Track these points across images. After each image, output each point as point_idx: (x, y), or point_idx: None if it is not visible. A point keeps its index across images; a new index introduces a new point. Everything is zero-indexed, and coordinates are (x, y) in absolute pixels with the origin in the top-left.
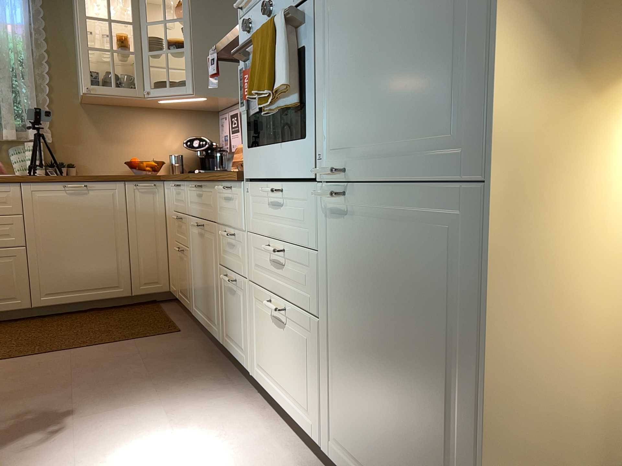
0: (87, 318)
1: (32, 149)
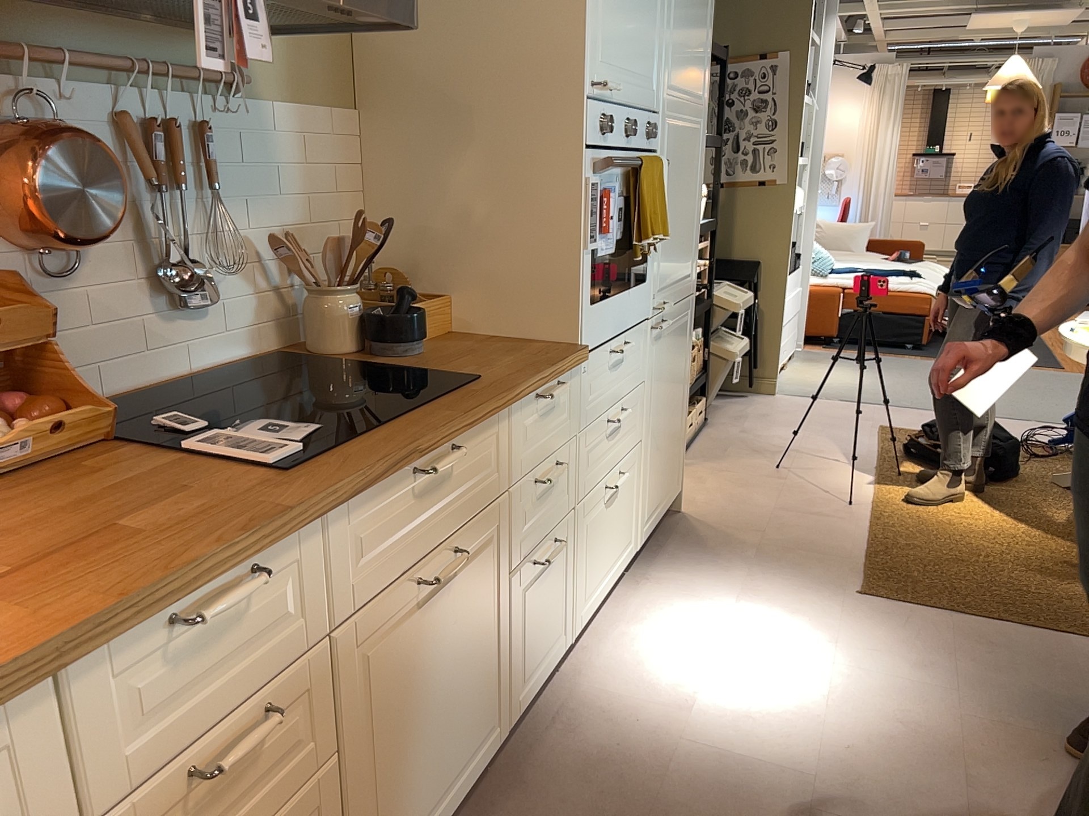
0: None
1: None
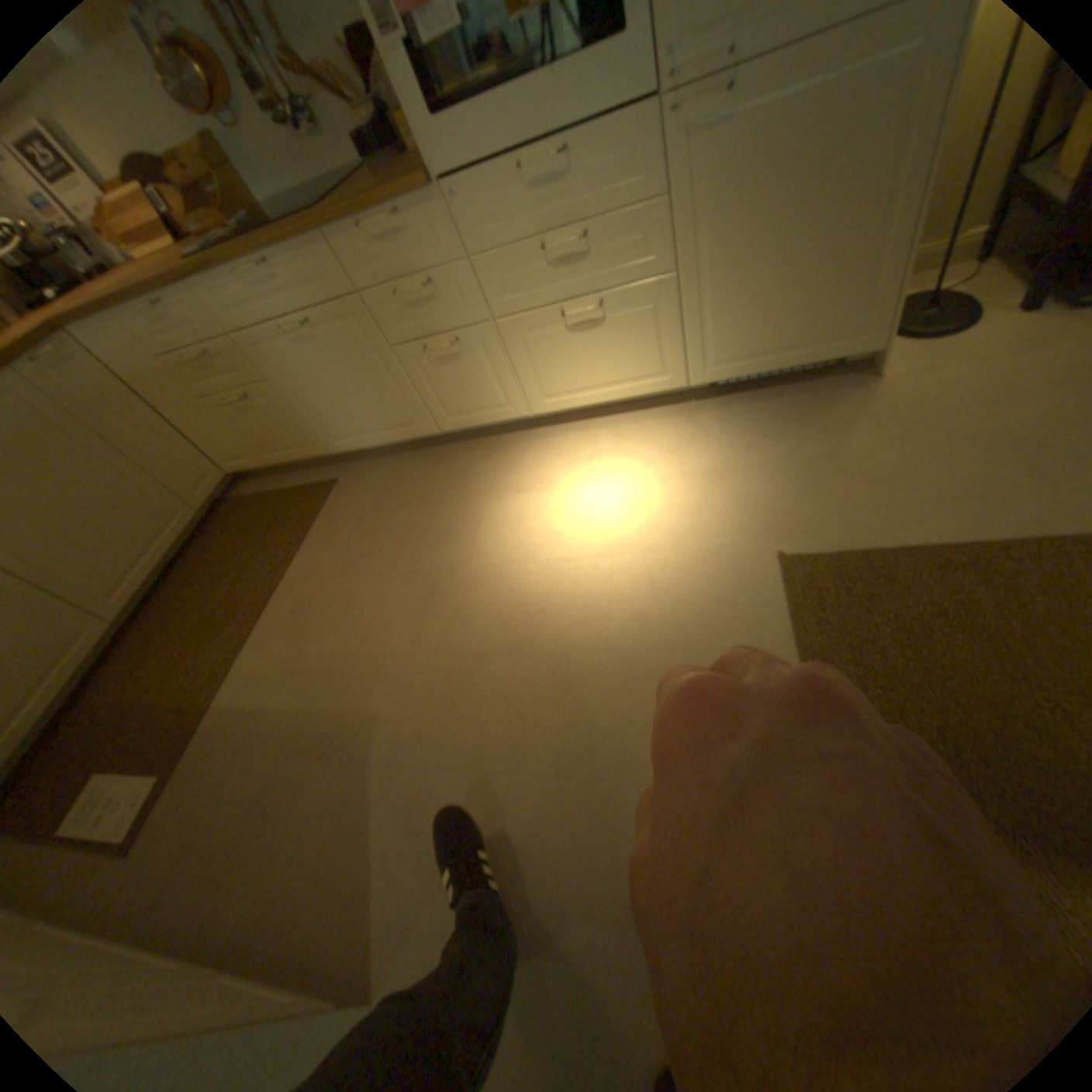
0: (195, 571)
1: None
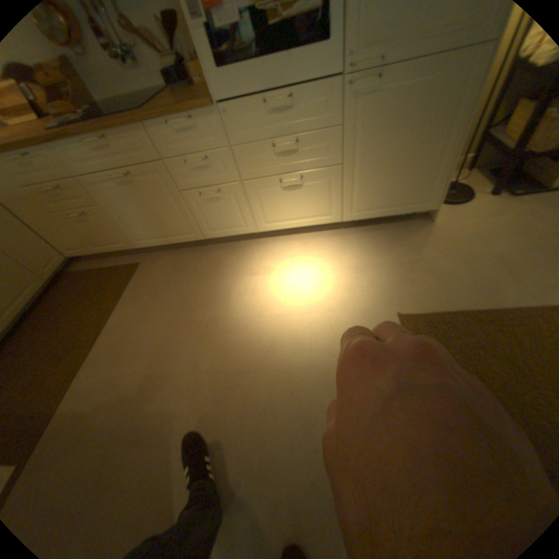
0: (44, 319)
1: None
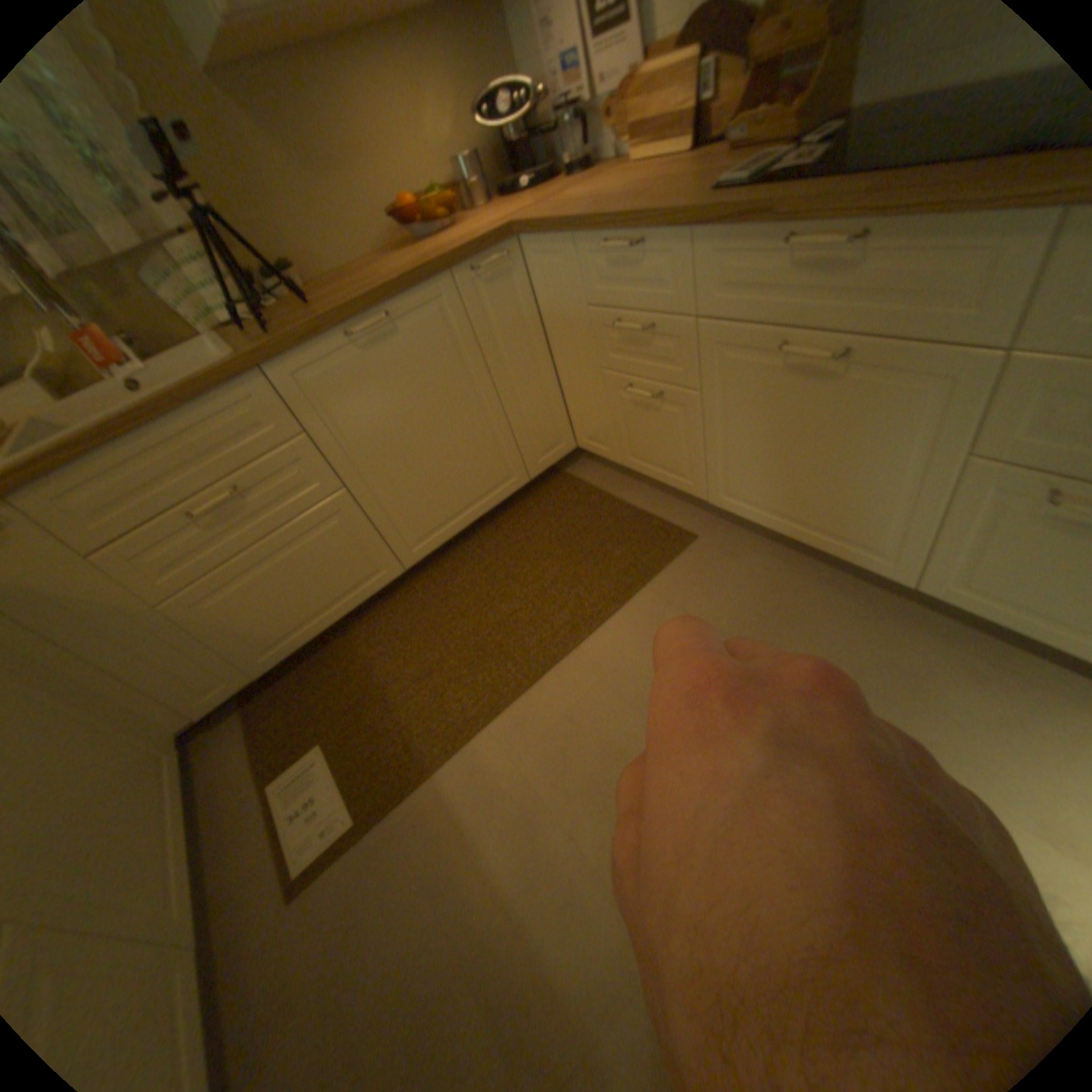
0: (495, 549)
1: (189, 257)
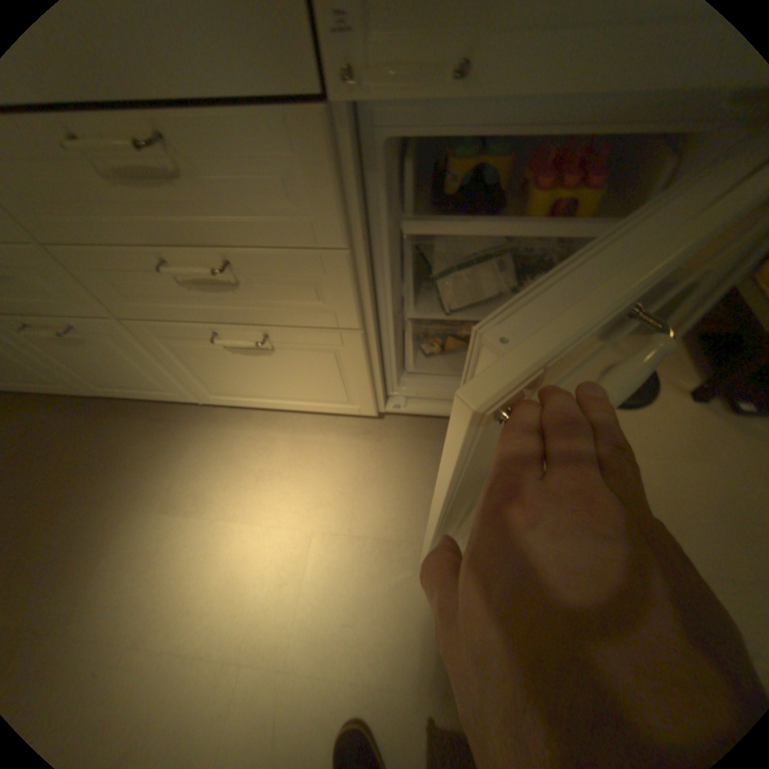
0: None
1: None
